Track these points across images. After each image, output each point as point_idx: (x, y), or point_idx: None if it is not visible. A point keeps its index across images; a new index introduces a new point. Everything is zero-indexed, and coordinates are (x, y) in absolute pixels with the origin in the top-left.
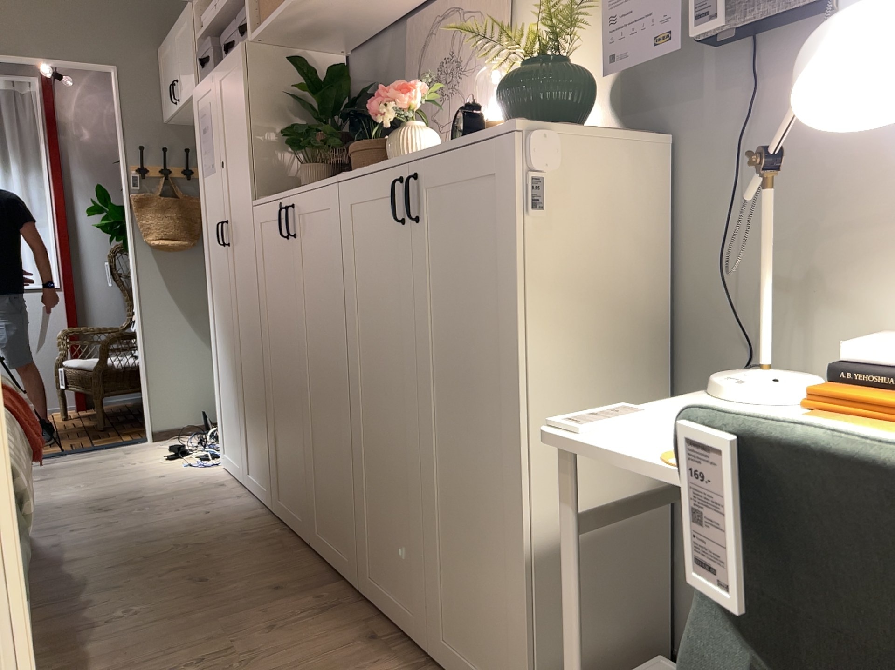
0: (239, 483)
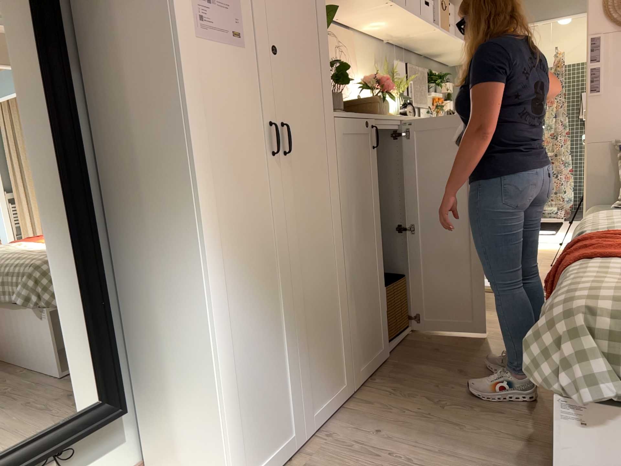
0: (291, 460)
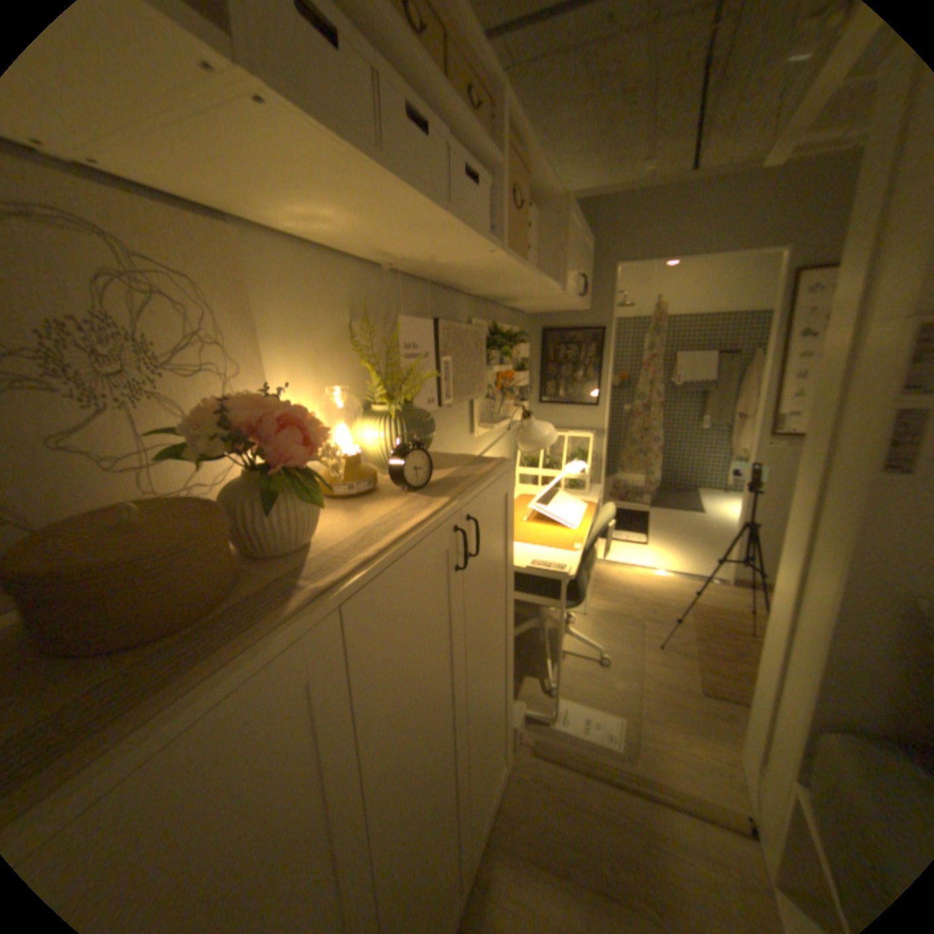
0: None
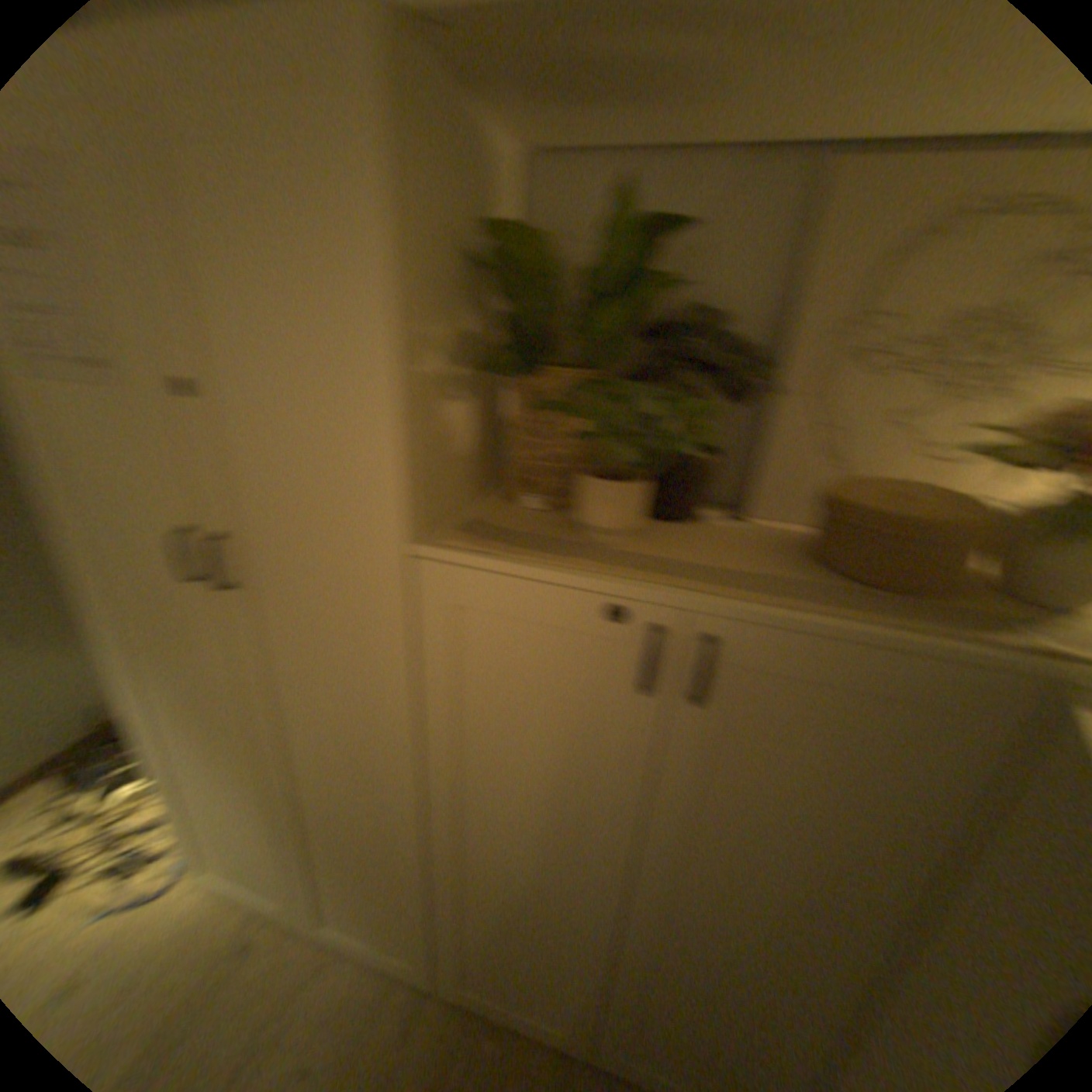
0: (272, 926)
